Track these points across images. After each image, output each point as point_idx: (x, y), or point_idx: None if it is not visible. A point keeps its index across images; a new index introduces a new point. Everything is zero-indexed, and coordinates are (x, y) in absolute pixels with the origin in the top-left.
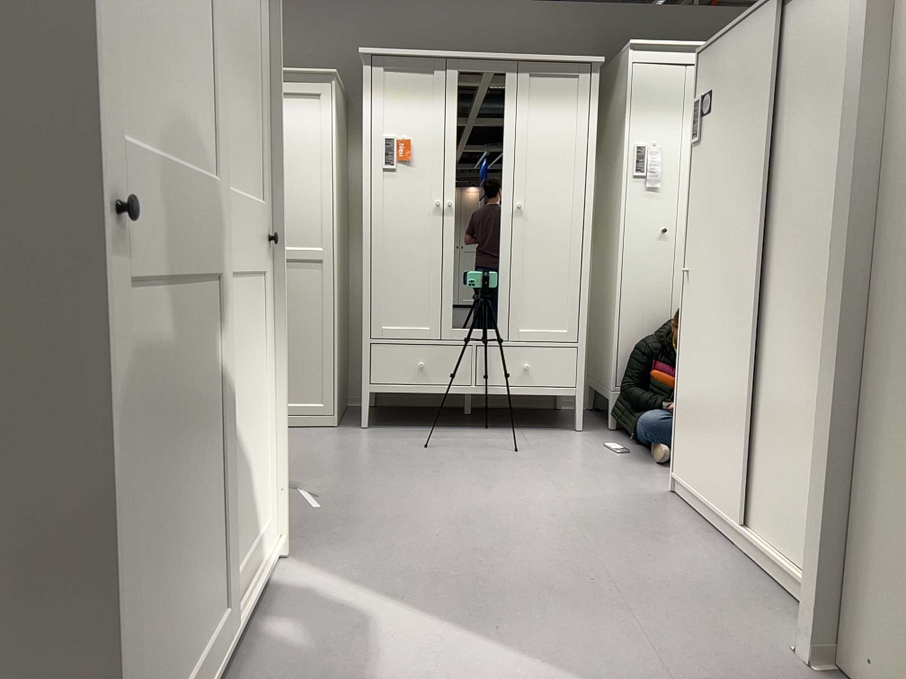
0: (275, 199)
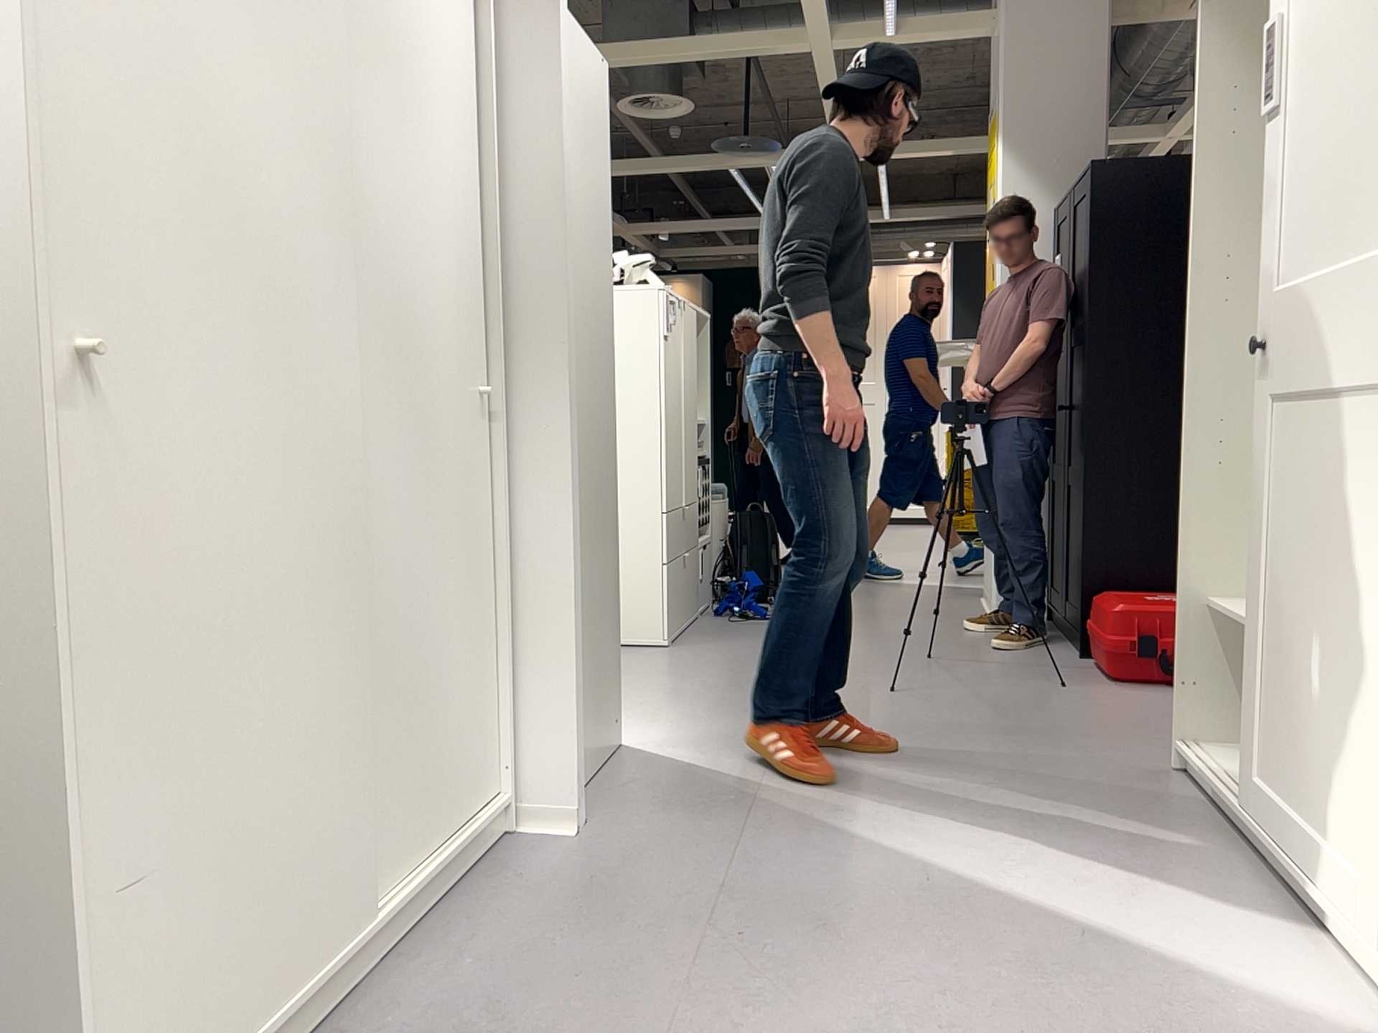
0: None
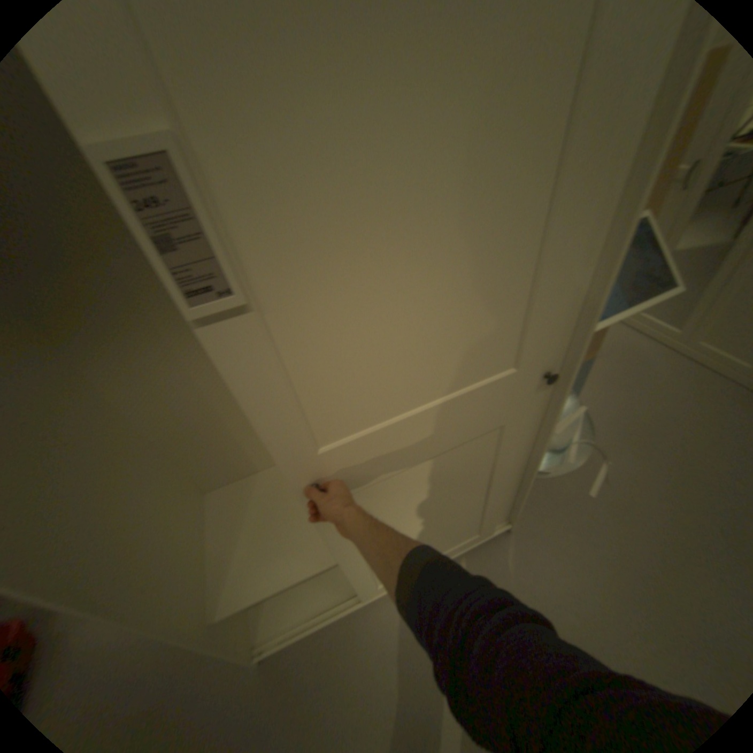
0: (583, 329)
